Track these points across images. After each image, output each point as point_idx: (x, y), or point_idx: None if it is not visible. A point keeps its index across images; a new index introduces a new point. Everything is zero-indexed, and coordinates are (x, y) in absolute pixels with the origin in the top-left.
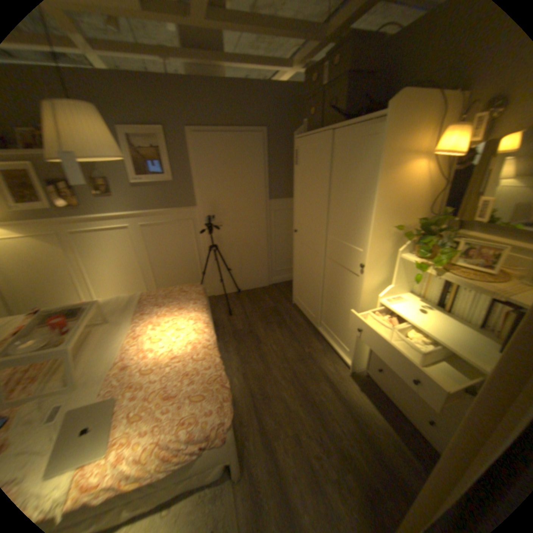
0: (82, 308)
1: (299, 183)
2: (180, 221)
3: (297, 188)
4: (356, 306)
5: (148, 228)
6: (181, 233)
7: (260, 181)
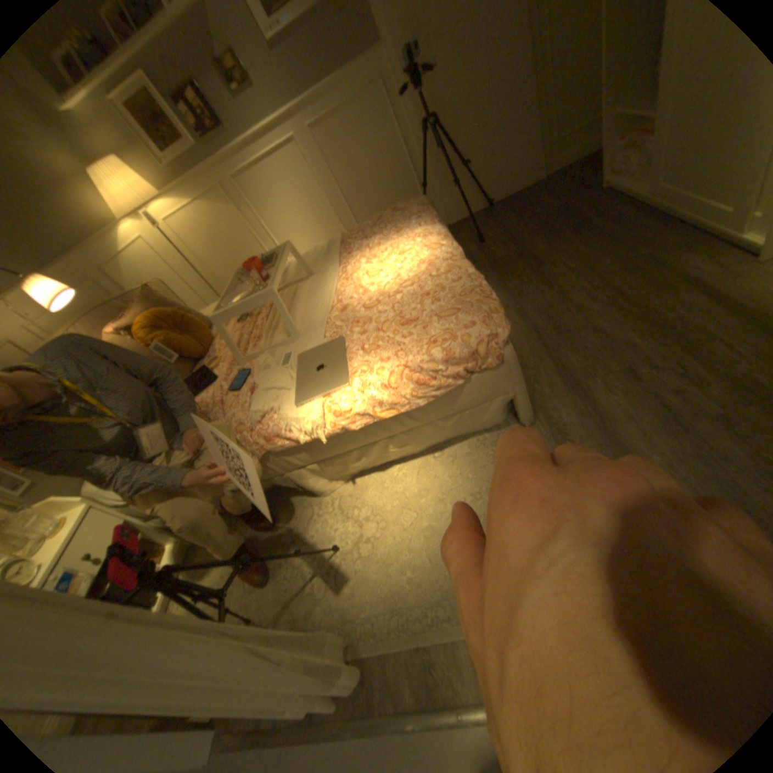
0: (277, 251)
1: None
2: (364, 87)
3: None
4: None
5: (322, 125)
6: (372, 114)
7: None
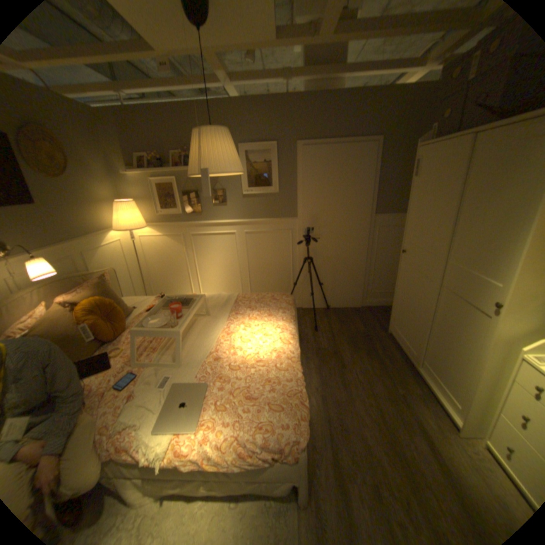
0: (195, 299)
1: (418, 196)
2: (281, 231)
3: (414, 202)
4: (483, 355)
5: (253, 236)
6: (280, 242)
7: (368, 193)
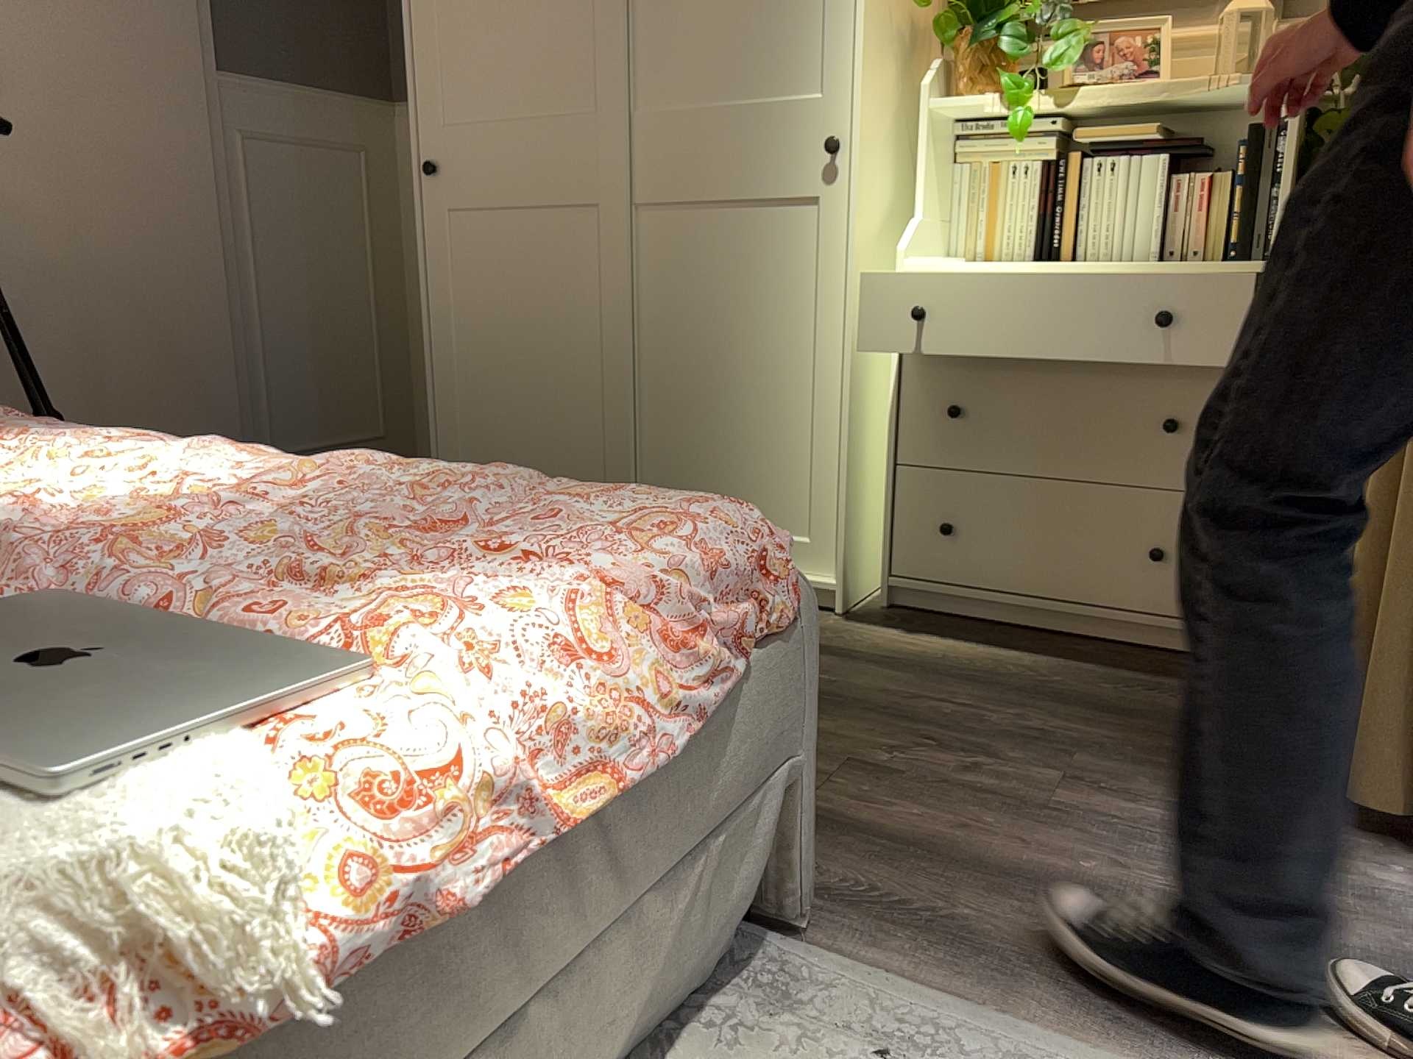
0: None
1: None
2: None
3: None
4: (823, 322)
5: None
6: None
7: None
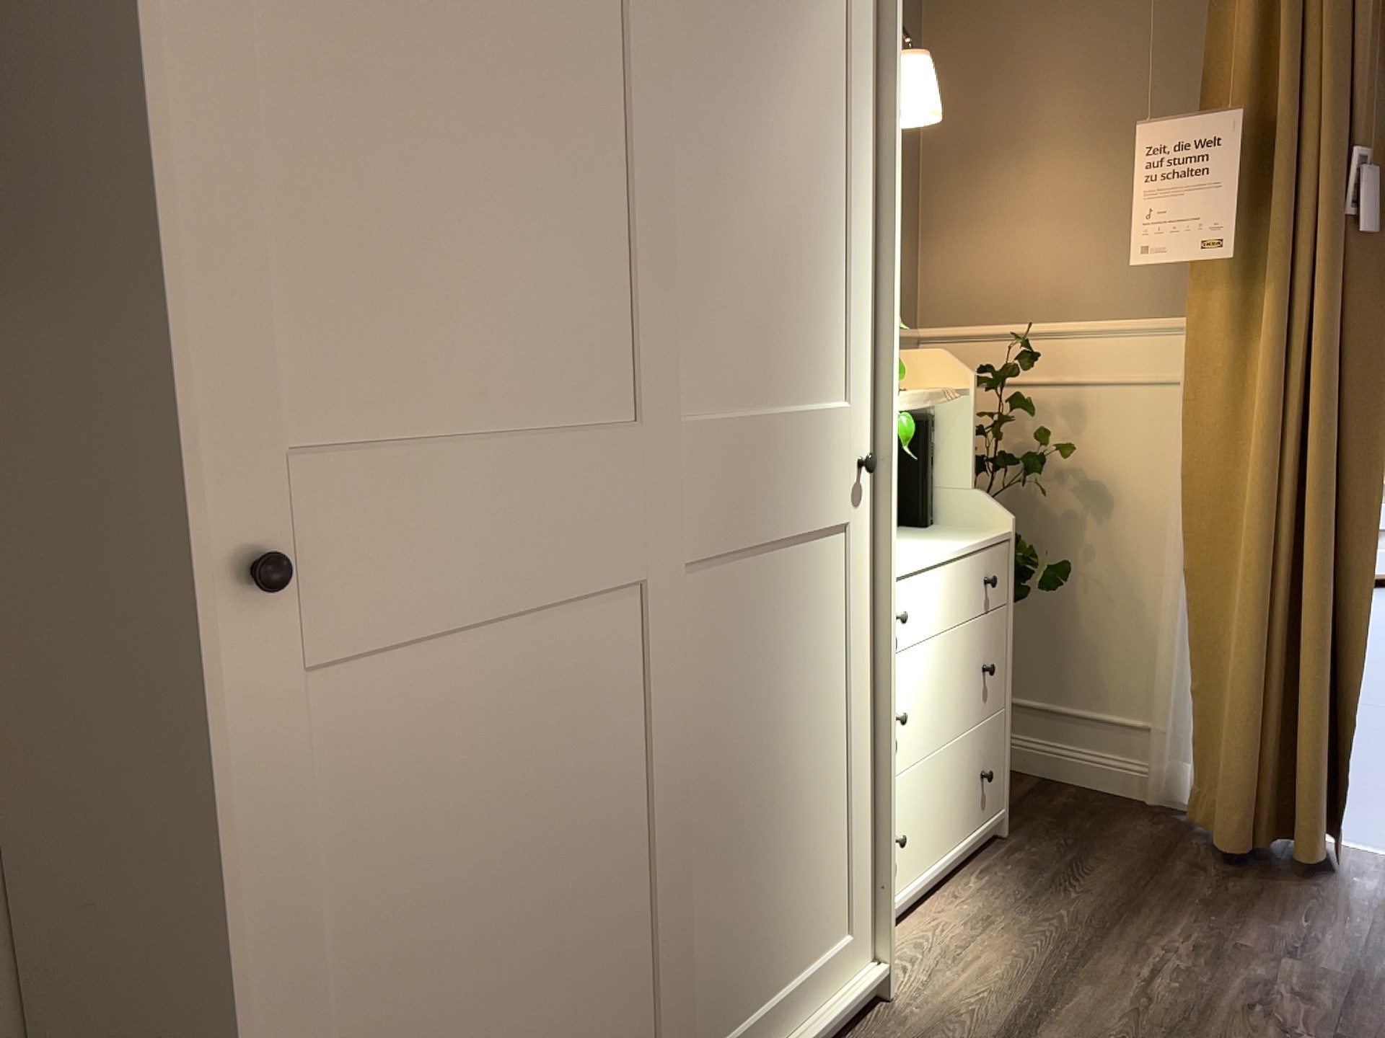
0: None
1: None
2: None
3: None
4: (857, 667)
5: None
6: None
7: None
